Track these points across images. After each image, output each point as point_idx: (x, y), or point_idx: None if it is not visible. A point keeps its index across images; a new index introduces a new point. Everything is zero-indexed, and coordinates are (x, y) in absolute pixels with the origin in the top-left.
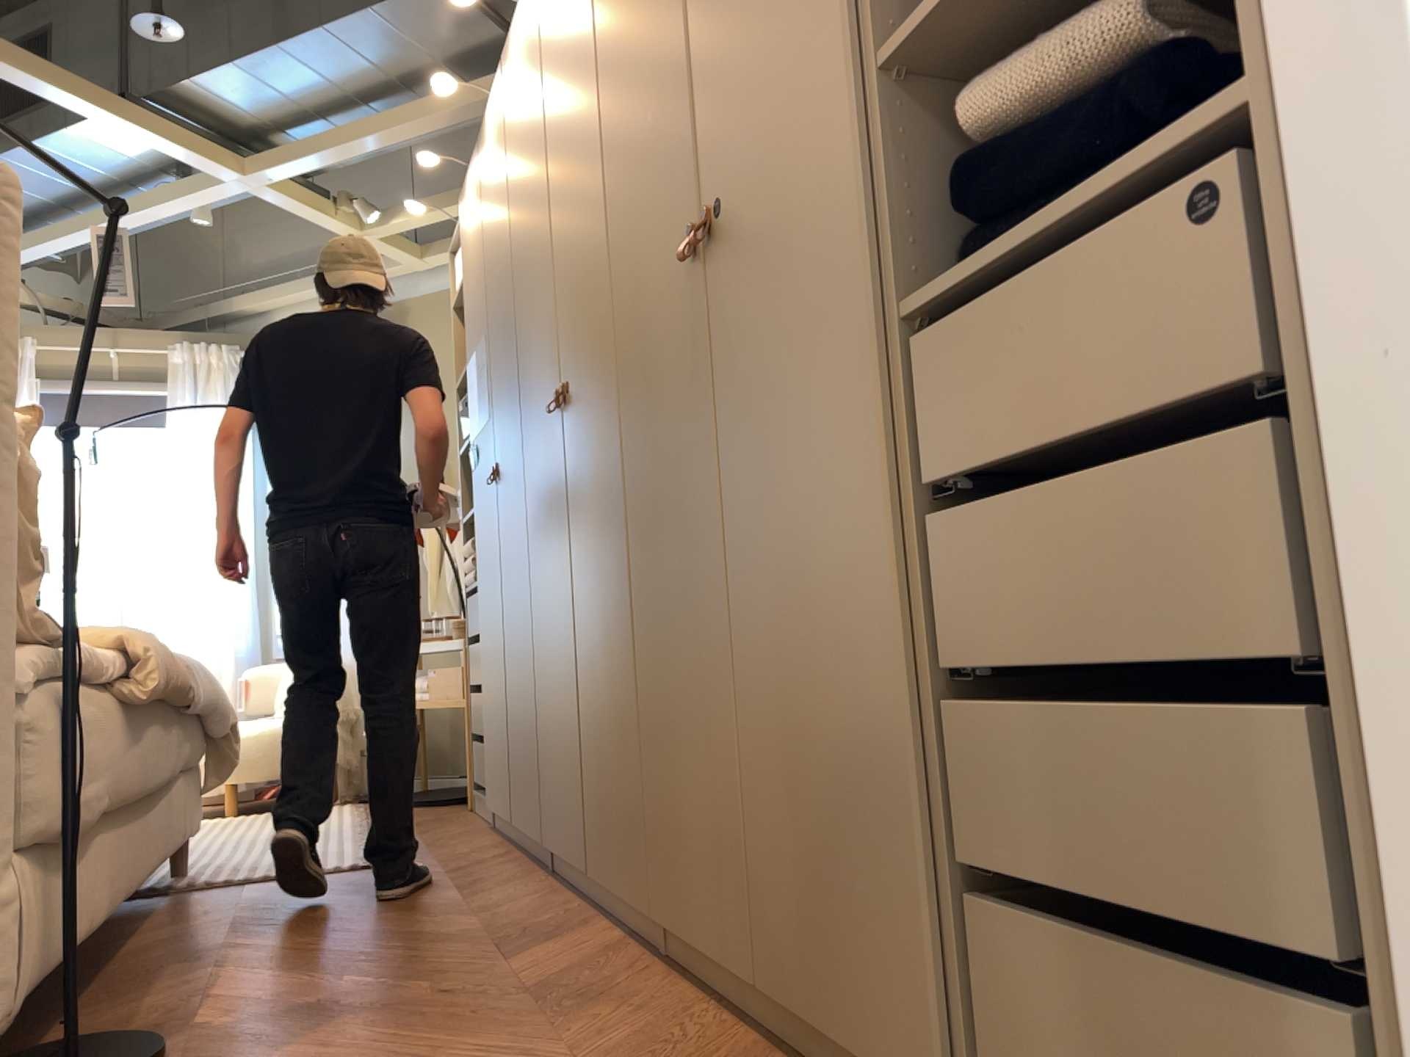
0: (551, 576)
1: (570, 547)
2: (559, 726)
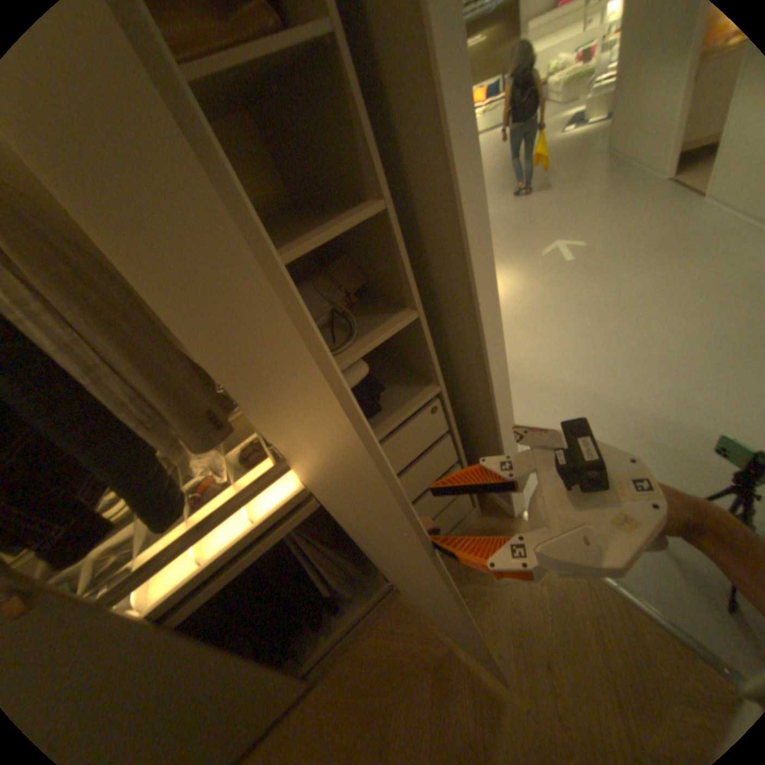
0: None
1: None
2: None
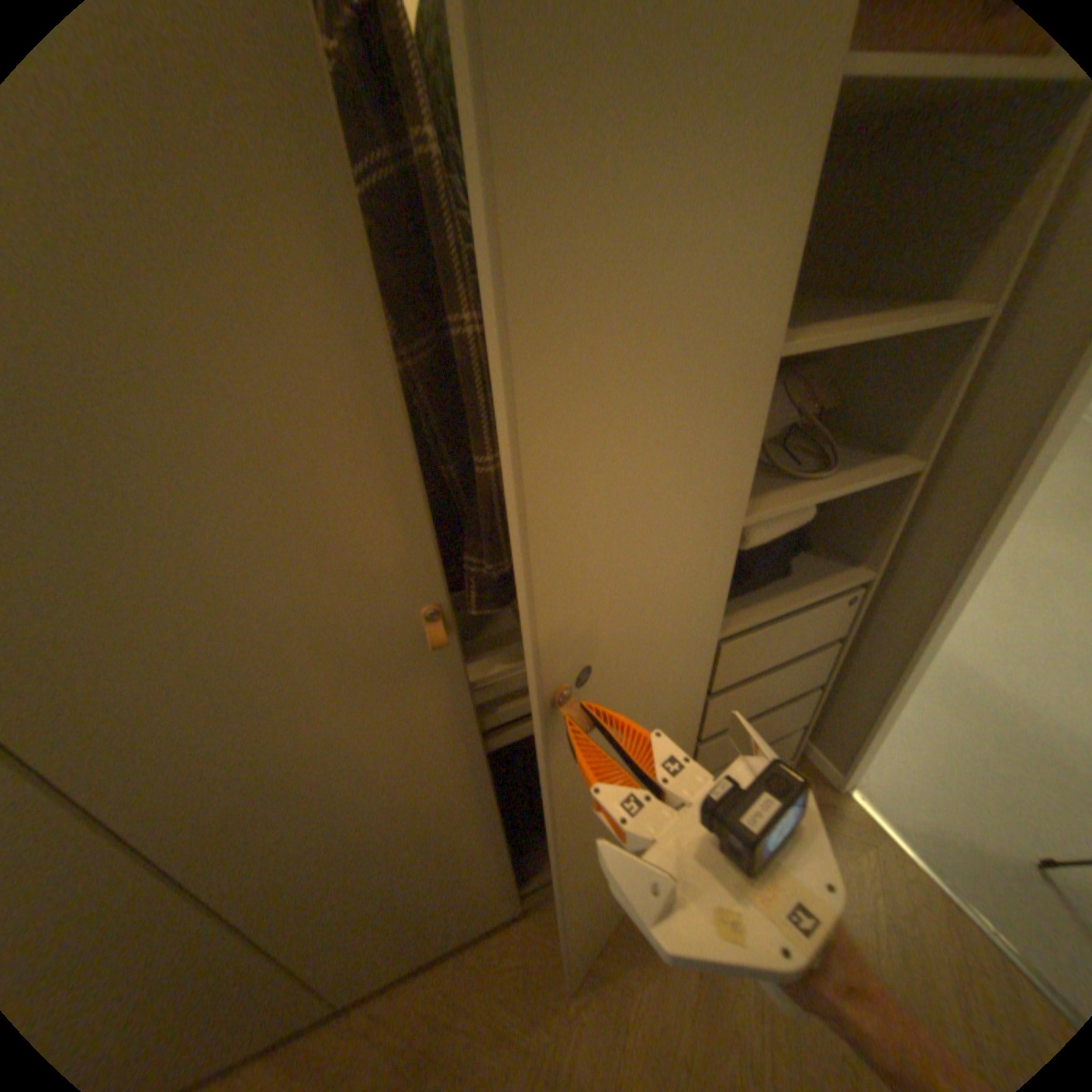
0: None
1: None
2: None
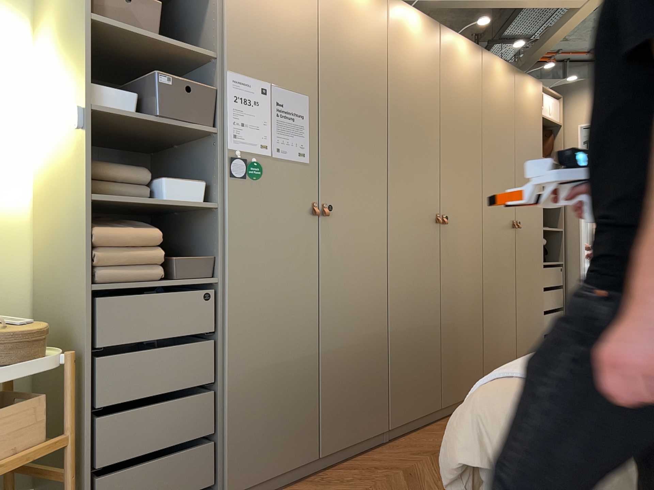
0: (415, 292)
1: (440, 280)
2: (415, 364)
